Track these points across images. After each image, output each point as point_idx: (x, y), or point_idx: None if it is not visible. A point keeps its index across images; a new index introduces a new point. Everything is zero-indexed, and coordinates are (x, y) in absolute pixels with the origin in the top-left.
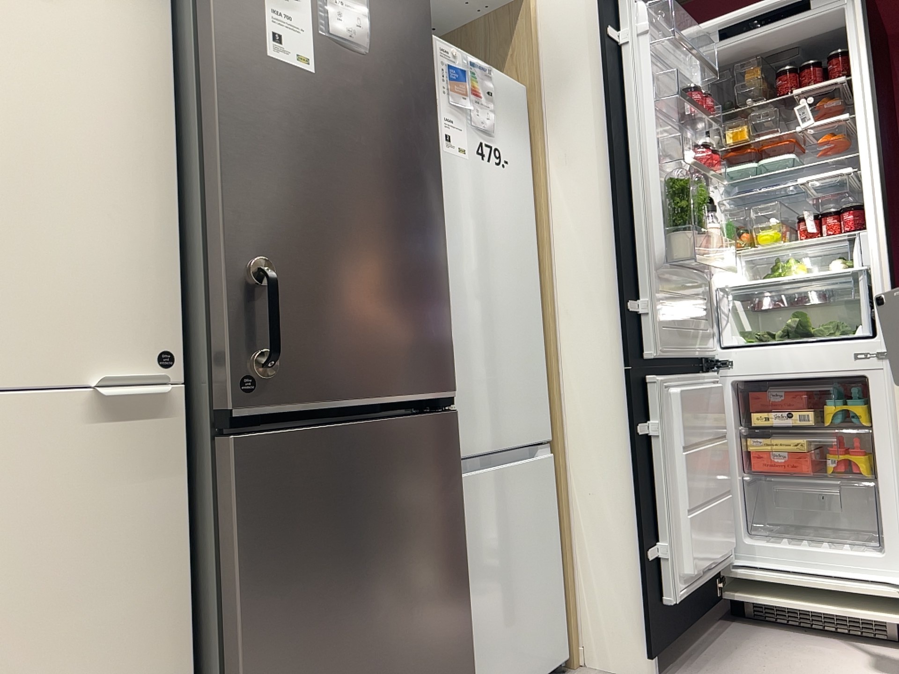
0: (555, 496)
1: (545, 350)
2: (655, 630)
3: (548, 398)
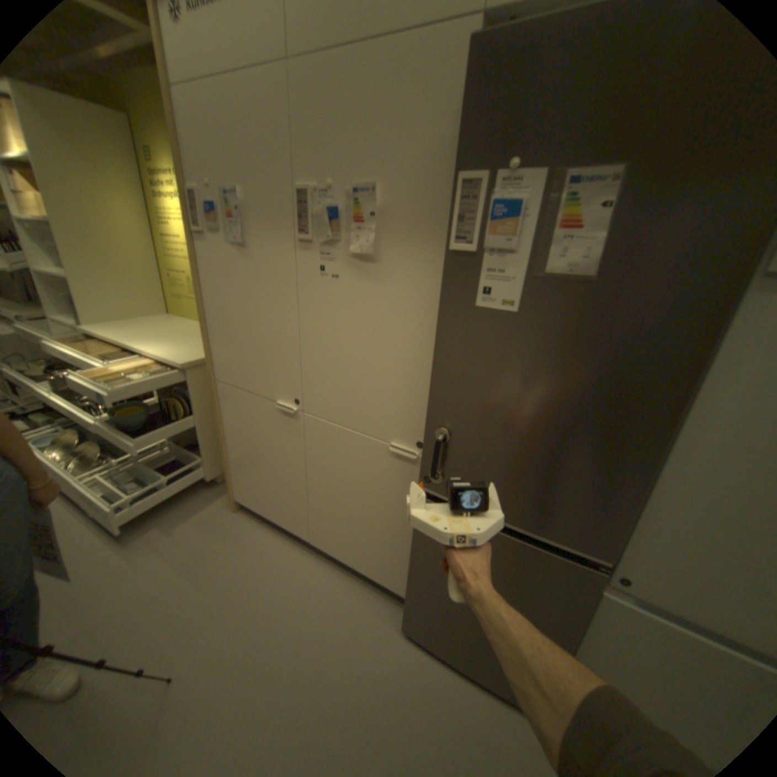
0: None
1: None
2: None
3: None
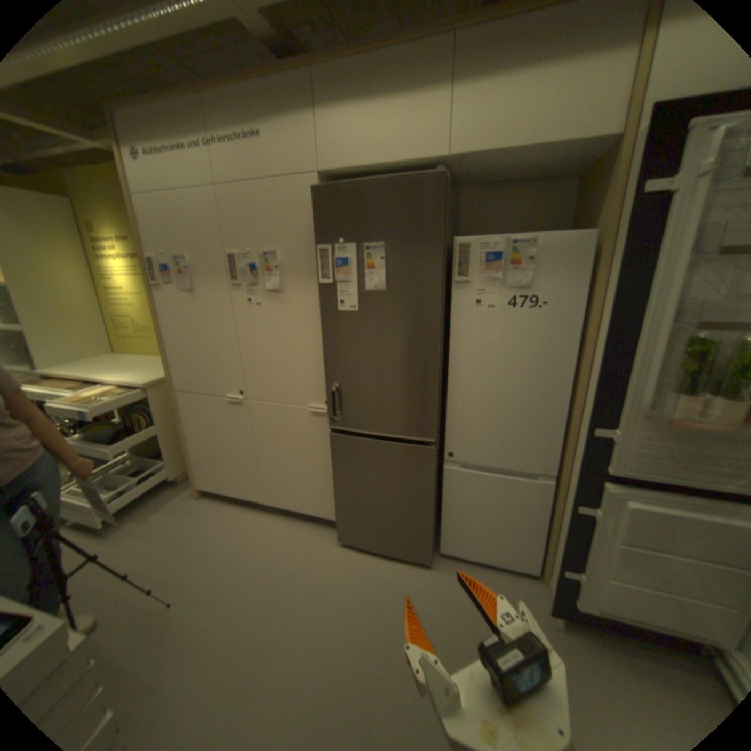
0: (556, 504)
1: (570, 424)
2: (560, 608)
3: (565, 452)
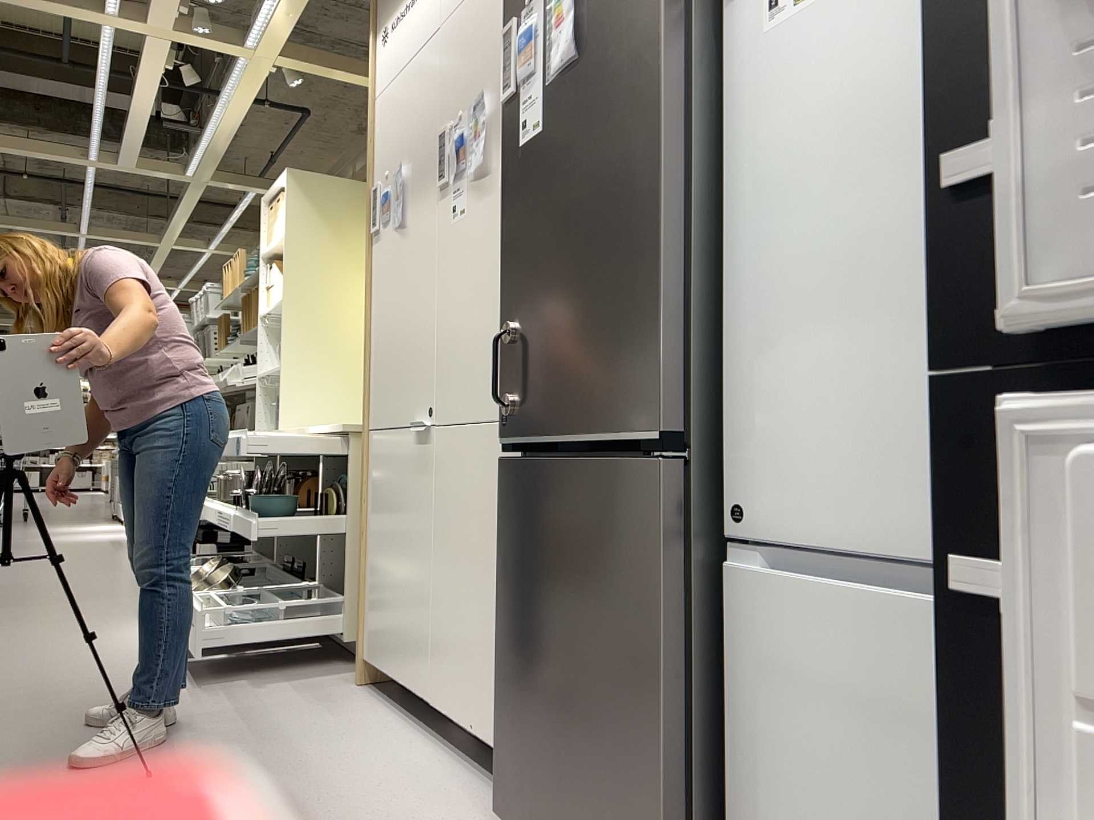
0: None
1: None
2: None
3: None
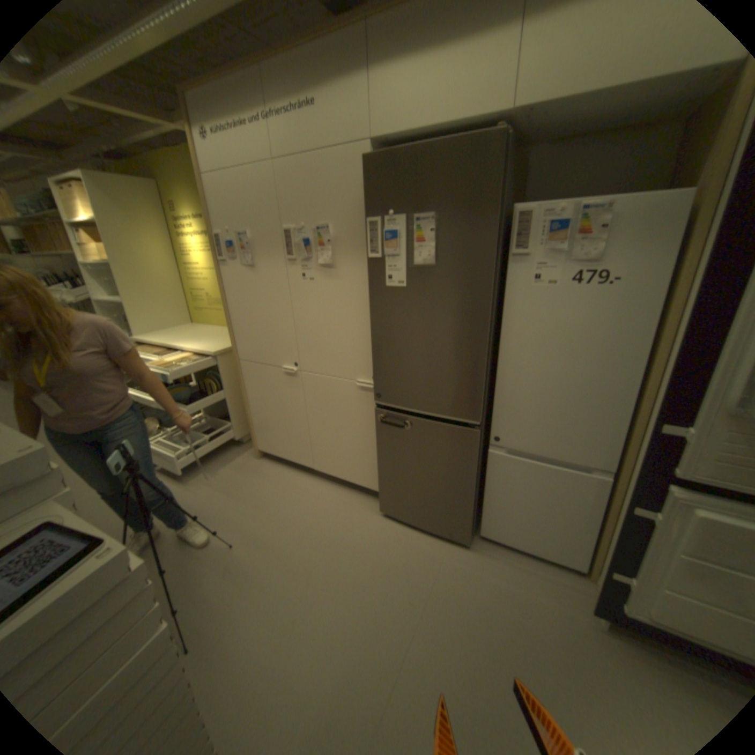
0: (612, 501)
1: (637, 416)
2: (605, 608)
3: (628, 447)
